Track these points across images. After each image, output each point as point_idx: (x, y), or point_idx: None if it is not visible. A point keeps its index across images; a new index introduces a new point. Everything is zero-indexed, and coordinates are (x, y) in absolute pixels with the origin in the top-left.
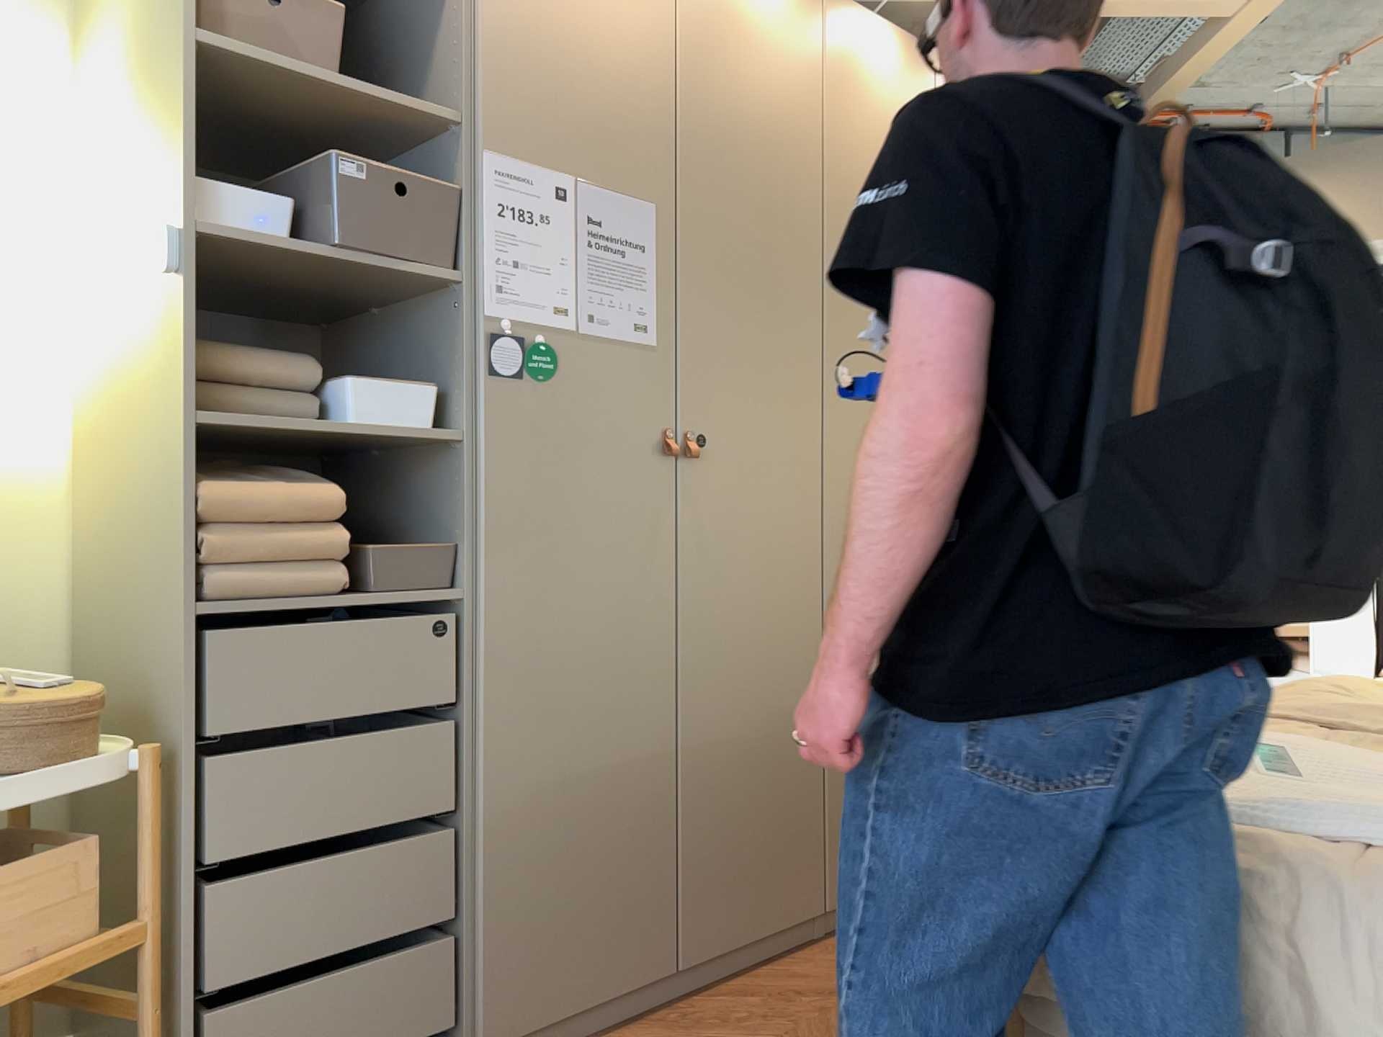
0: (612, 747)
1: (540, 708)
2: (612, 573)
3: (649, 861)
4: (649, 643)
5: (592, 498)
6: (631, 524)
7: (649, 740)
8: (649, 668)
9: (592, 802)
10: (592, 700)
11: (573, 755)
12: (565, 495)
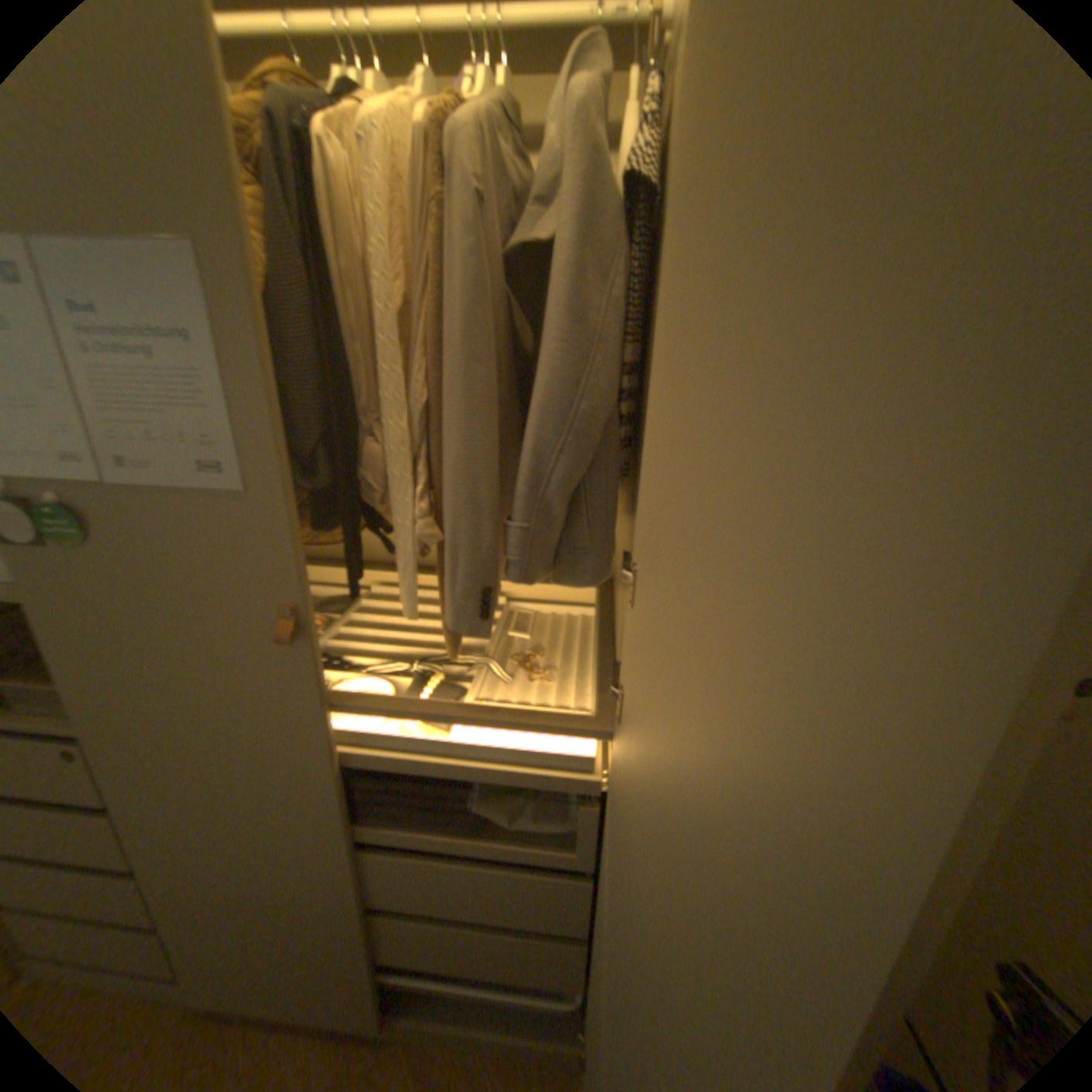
0: (276, 885)
1: (183, 839)
2: (241, 751)
3: (338, 968)
4: (307, 819)
5: (195, 678)
6: (257, 708)
7: (322, 891)
8: (311, 838)
9: (262, 914)
10: (243, 847)
11: (230, 878)
12: (154, 672)
